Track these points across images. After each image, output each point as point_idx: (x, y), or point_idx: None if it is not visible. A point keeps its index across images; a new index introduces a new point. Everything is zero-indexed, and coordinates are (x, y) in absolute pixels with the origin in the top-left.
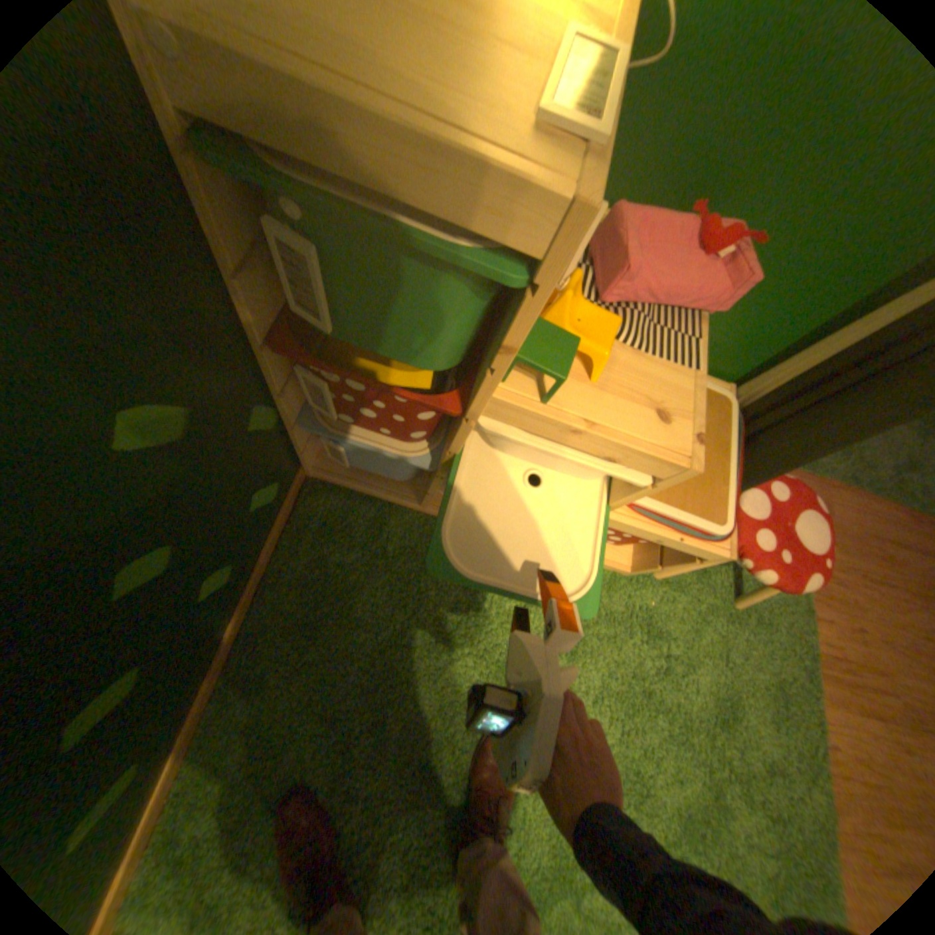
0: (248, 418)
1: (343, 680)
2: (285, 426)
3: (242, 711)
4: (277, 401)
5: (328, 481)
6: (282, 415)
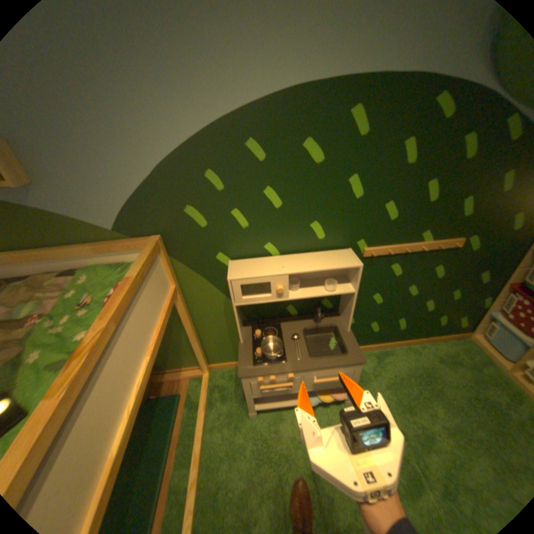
0: (488, 296)
1: (440, 376)
2: (487, 311)
3: (411, 355)
4: (495, 301)
5: (476, 344)
6: (491, 307)
